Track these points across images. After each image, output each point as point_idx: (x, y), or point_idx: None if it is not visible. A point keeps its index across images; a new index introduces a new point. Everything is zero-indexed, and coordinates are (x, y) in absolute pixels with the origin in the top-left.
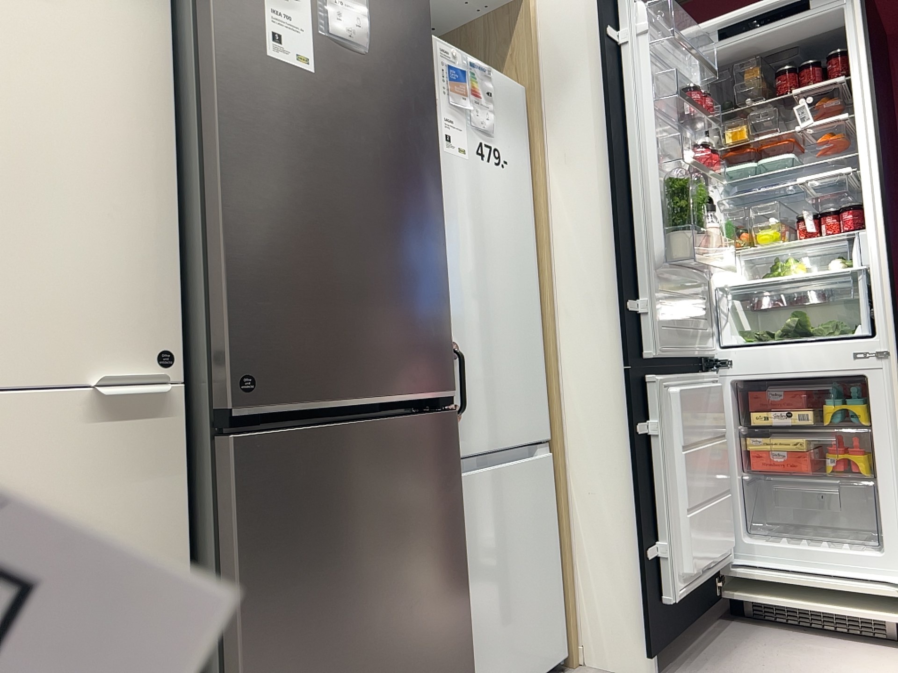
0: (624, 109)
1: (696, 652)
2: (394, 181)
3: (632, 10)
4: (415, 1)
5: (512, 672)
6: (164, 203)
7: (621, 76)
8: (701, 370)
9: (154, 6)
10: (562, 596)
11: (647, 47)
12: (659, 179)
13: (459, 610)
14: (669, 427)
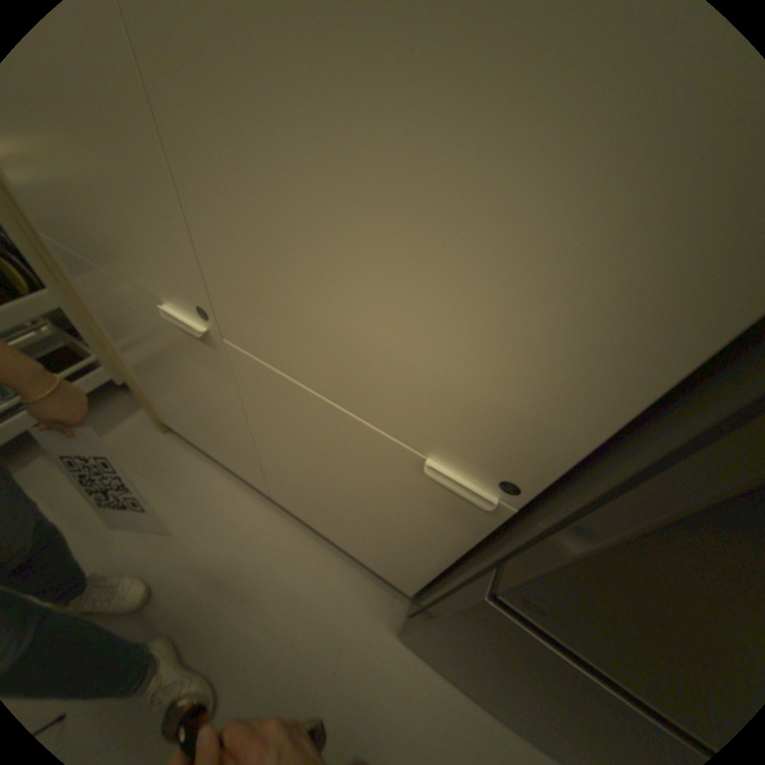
0: None
1: None
2: None
3: None
4: None
5: None
6: (681, 349)
7: None
8: None
9: None
10: None
11: None
12: None
13: None
14: None
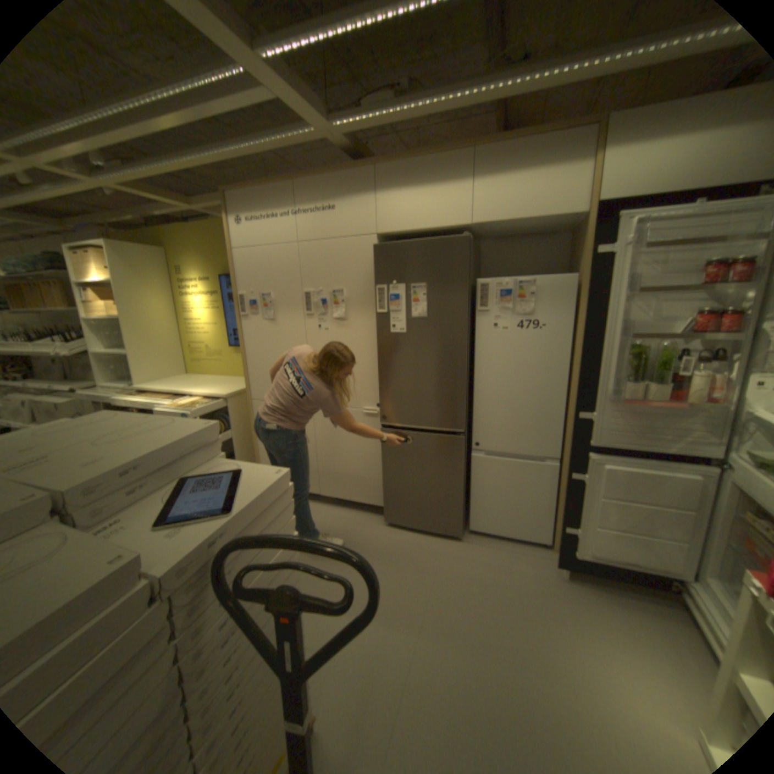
0: (607, 298)
1: (615, 595)
2: (439, 360)
3: (626, 227)
4: (458, 284)
5: (503, 530)
6: (378, 369)
7: (610, 276)
8: (704, 464)
9: (376, 319)
10: (556, 524)
11: (640, 249)
12: (629, 343)
13: (458, 496)
14: (599, 484)
